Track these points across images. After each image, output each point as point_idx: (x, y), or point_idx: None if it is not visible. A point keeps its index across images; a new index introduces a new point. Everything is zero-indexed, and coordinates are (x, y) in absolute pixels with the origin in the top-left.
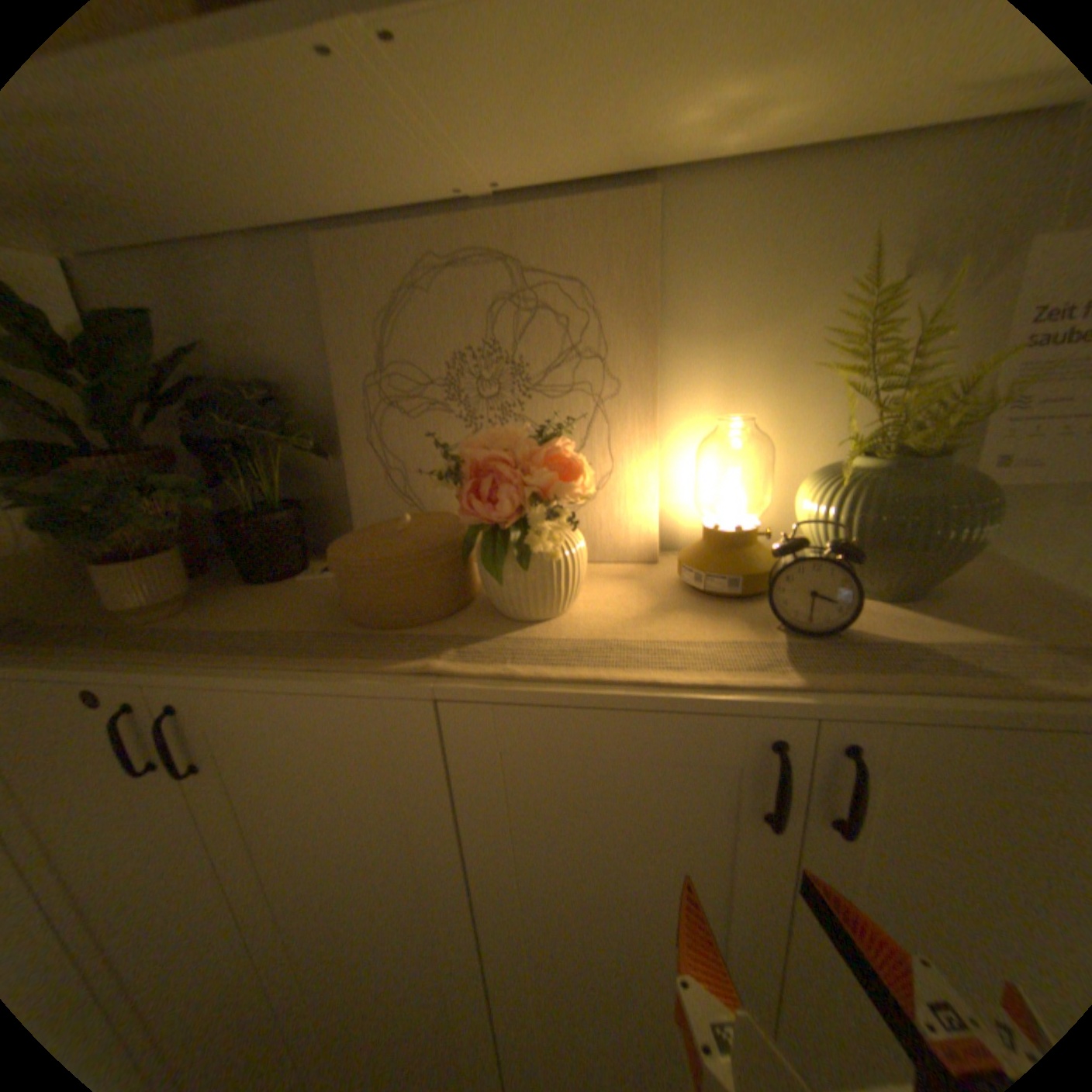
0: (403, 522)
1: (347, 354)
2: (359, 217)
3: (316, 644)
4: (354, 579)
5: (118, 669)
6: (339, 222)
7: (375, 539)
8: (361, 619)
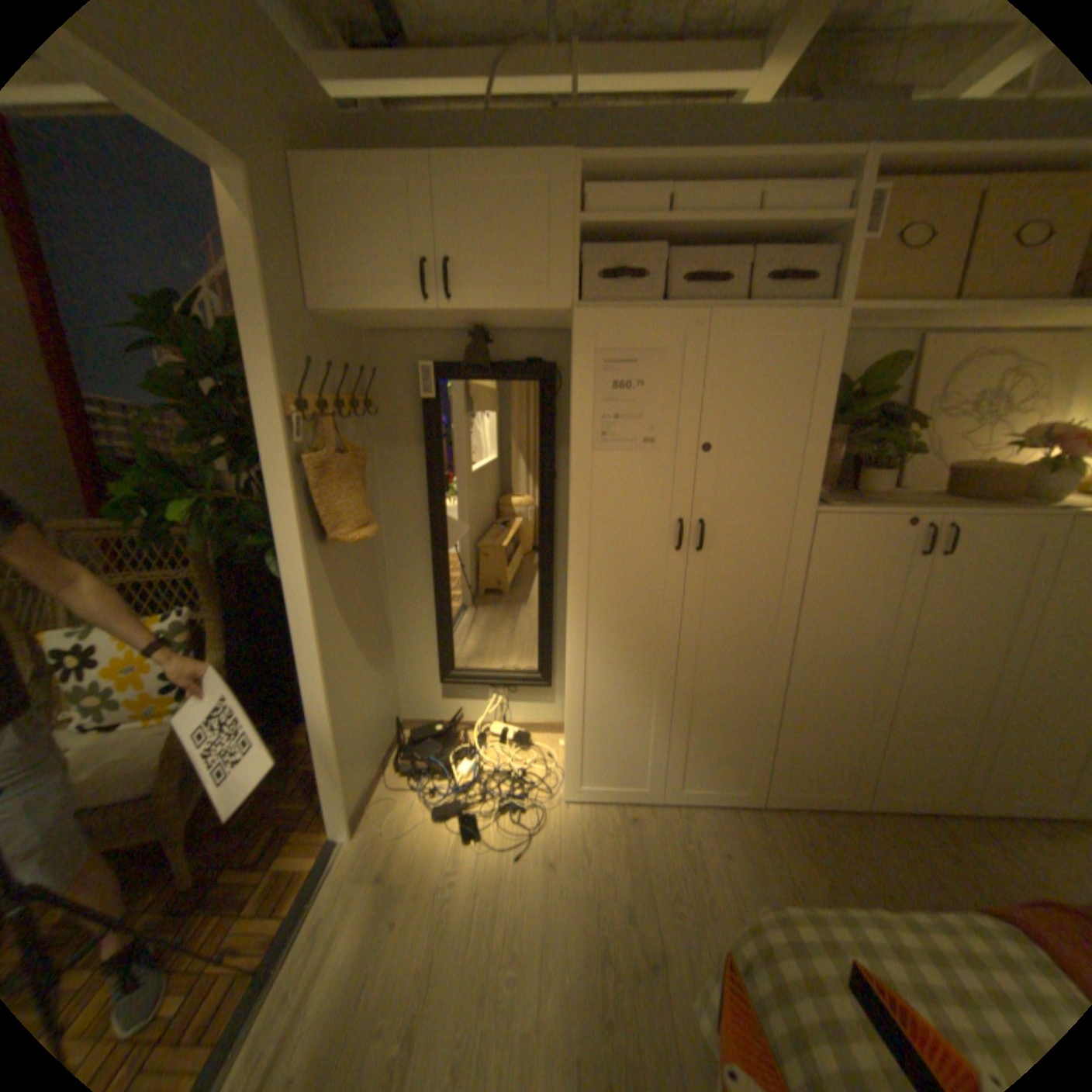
0: (990, 464)
1: (928, 391)
2: (946, 332)
3: (997, 506)
4: (1006, 482)
5: (939, 510)
6: (938, 333)
7: (1000, 468)
8: (1002, 499)
